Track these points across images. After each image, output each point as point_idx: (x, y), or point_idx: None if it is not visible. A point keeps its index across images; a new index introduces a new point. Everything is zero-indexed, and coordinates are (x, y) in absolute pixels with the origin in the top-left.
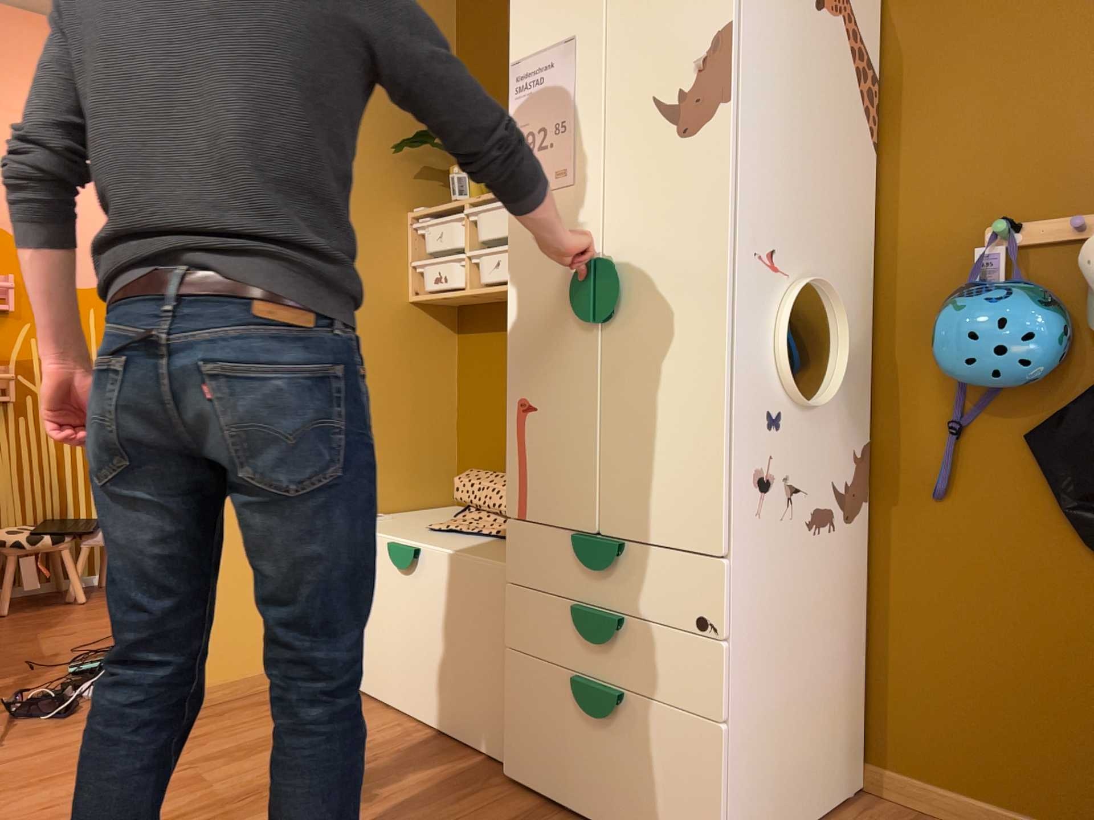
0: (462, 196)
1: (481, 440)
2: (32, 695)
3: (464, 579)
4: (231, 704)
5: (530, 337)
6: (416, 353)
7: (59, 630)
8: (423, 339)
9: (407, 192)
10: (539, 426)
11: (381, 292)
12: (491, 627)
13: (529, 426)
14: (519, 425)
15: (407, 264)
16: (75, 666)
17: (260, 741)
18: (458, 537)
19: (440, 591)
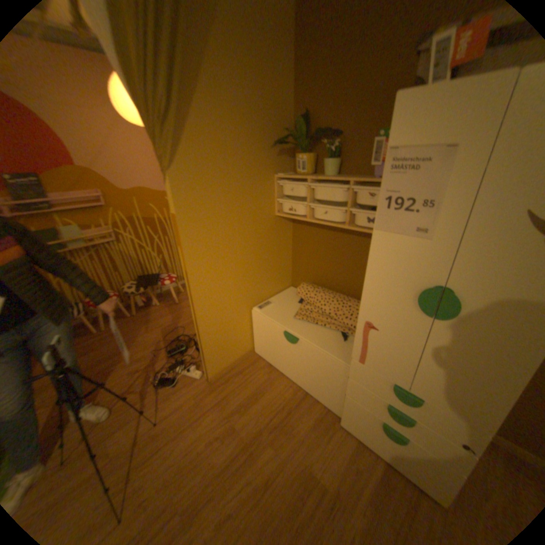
0: (302, 170)
1: (303, 267)
2: (159, 371)
3: (322, 358)
4: (229, 374)
5: (378, 300)
6: (278, 236)
7: (155, 325)
8: (280, 229)
9: (273, 164)
10: (378, 337)
11: (265, 215)
12: (335, 378)
13: (372, 334)
14: (365, 331)
15: (274, 199)
16: (167, 350)
17: (246, 400)
18: (309, 325)
19: (309, 355)
